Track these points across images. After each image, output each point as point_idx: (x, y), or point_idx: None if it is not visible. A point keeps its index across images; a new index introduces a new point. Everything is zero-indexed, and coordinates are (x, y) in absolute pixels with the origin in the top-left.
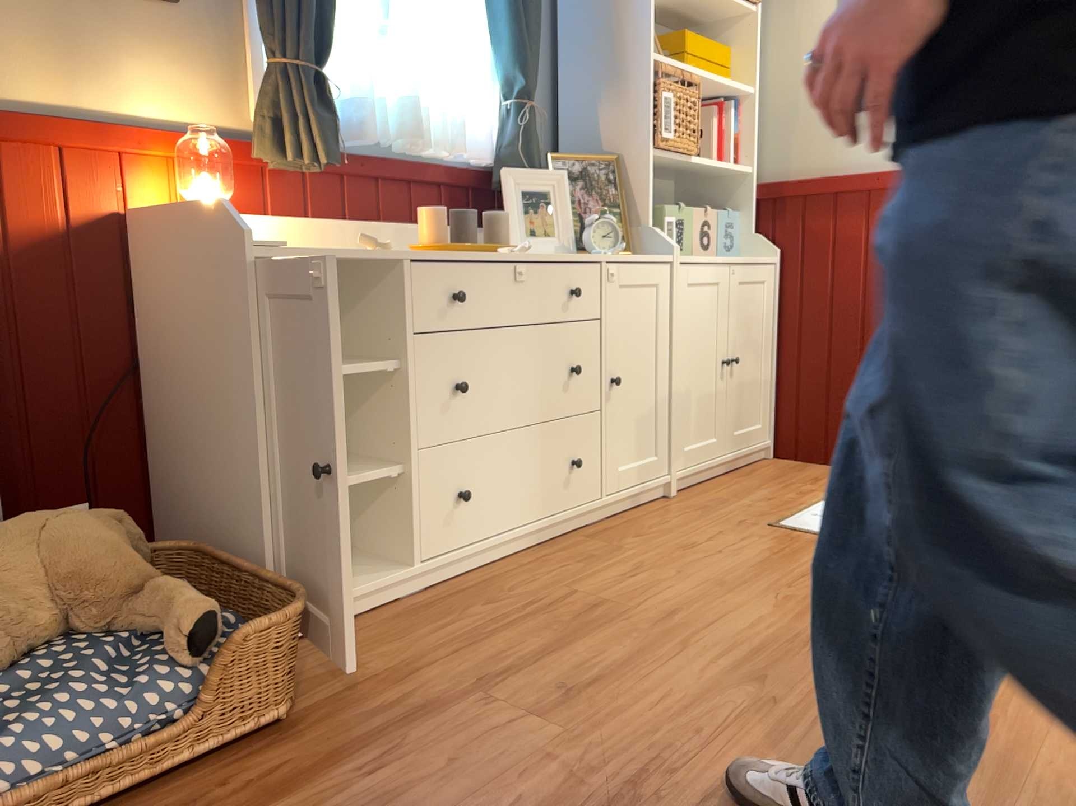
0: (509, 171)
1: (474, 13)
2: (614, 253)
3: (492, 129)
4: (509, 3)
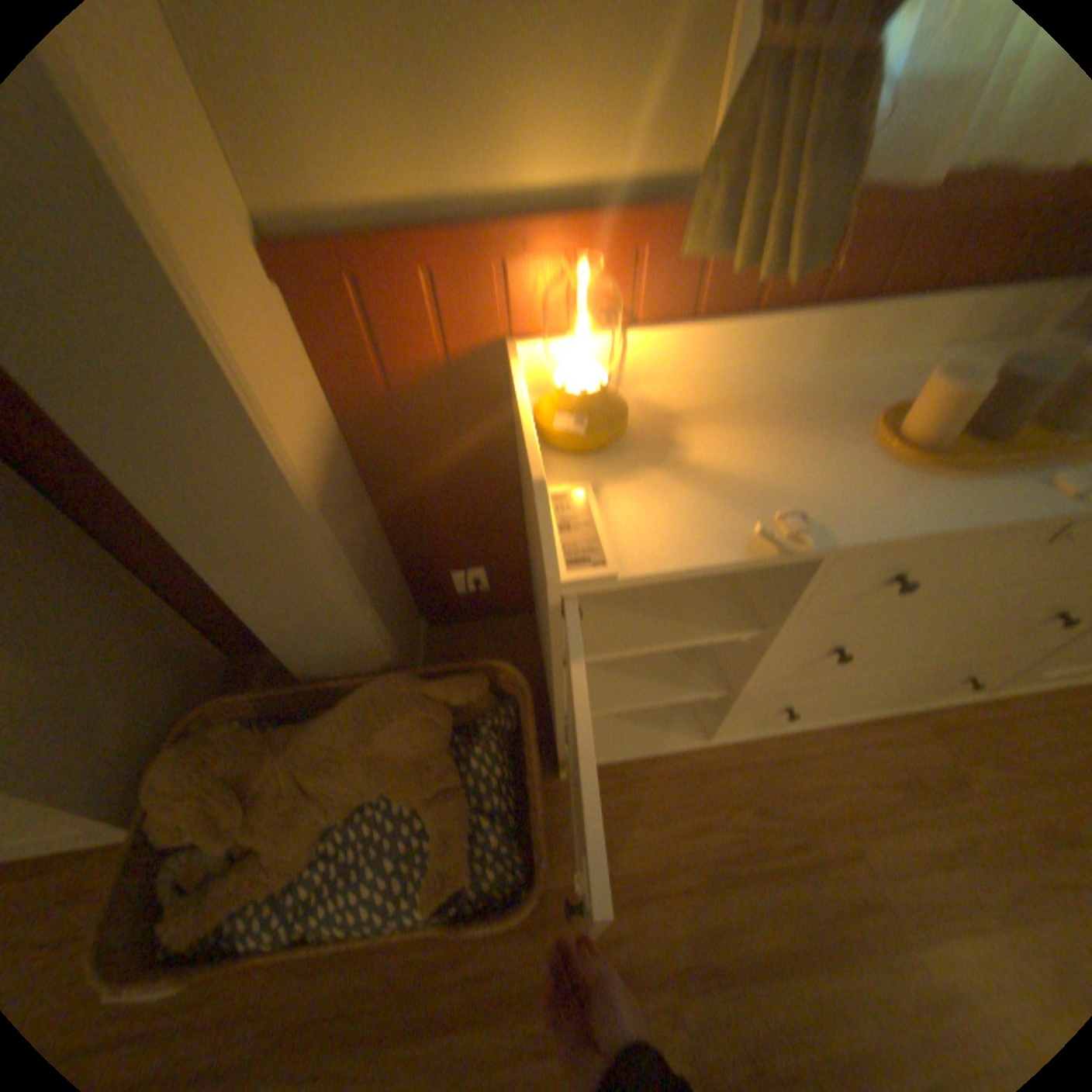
0: None
1: None
2: None
3: None
4: None
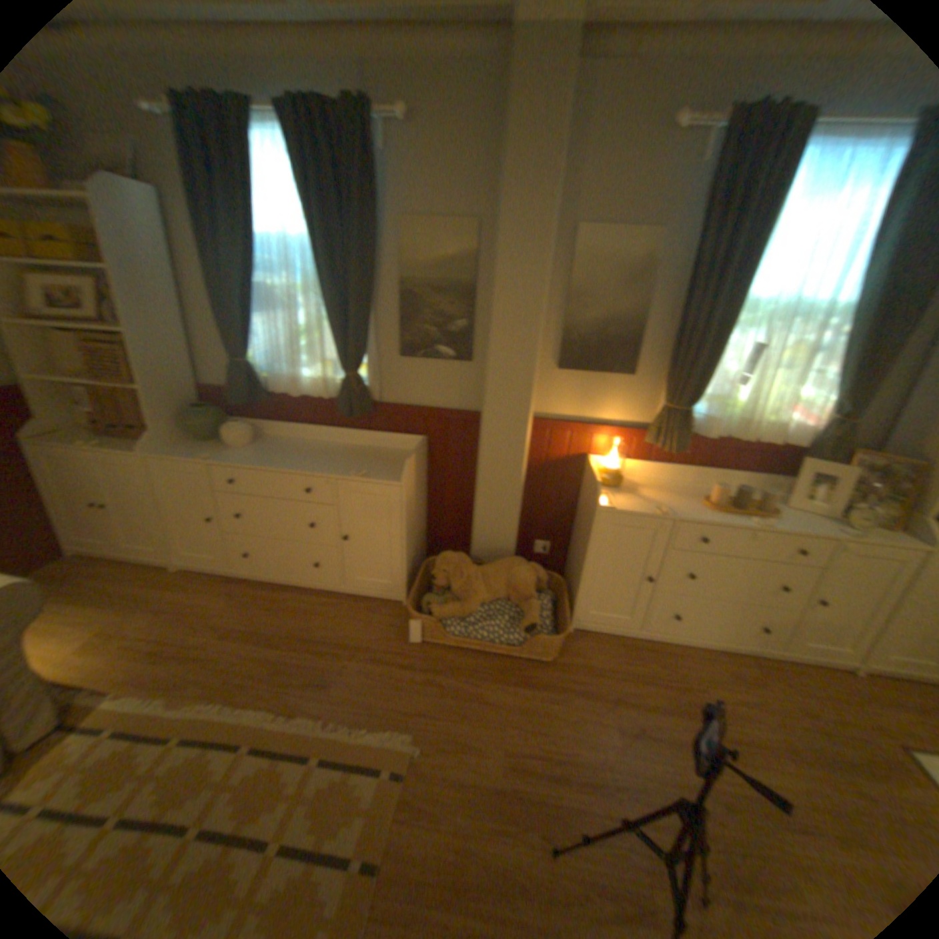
0: (816, 456)
1: (832, 361)
2: (865, 534)
3: (824, 424)
4: (856, 363)
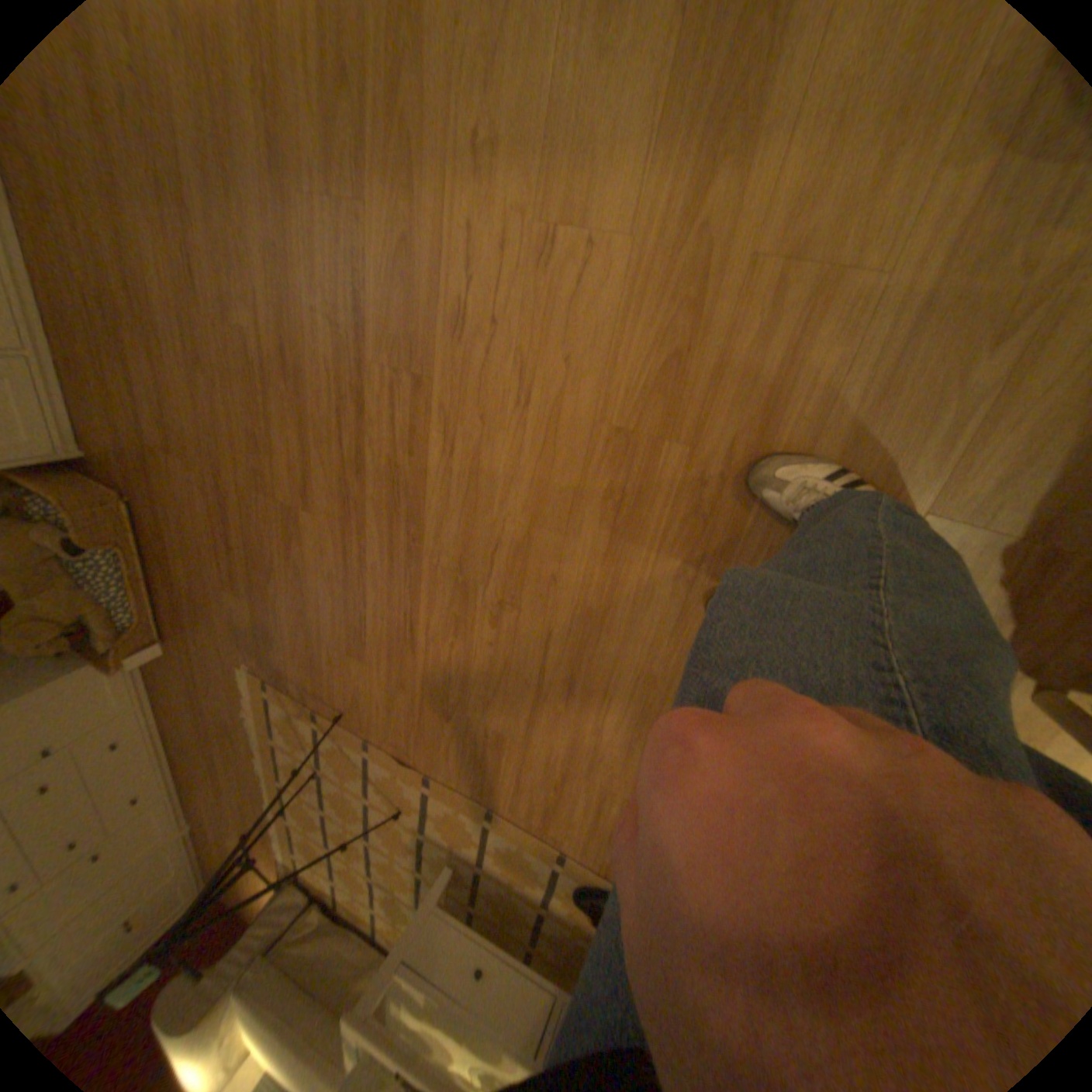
0: None
1: None
2: None
3: None
4: None
